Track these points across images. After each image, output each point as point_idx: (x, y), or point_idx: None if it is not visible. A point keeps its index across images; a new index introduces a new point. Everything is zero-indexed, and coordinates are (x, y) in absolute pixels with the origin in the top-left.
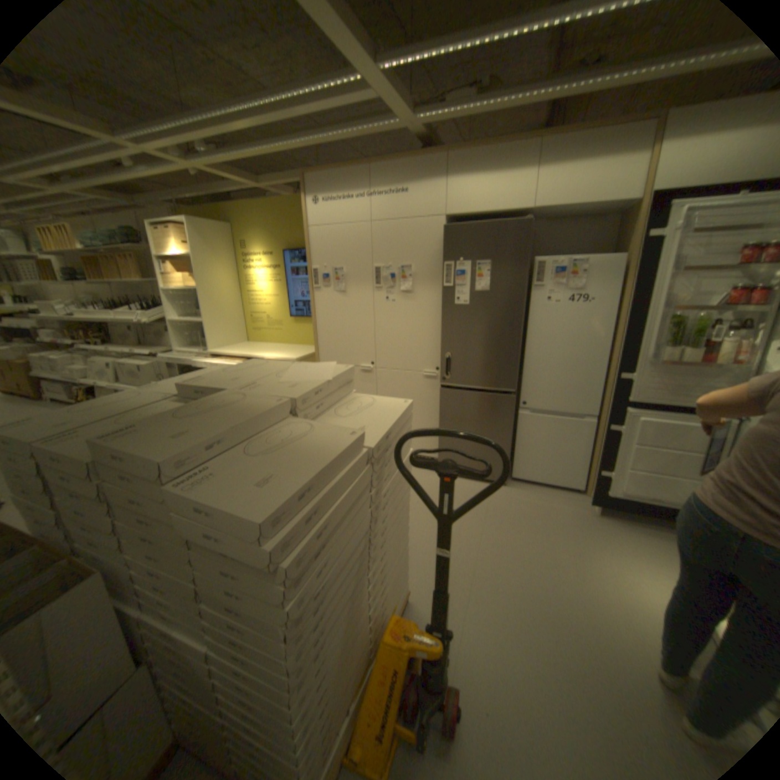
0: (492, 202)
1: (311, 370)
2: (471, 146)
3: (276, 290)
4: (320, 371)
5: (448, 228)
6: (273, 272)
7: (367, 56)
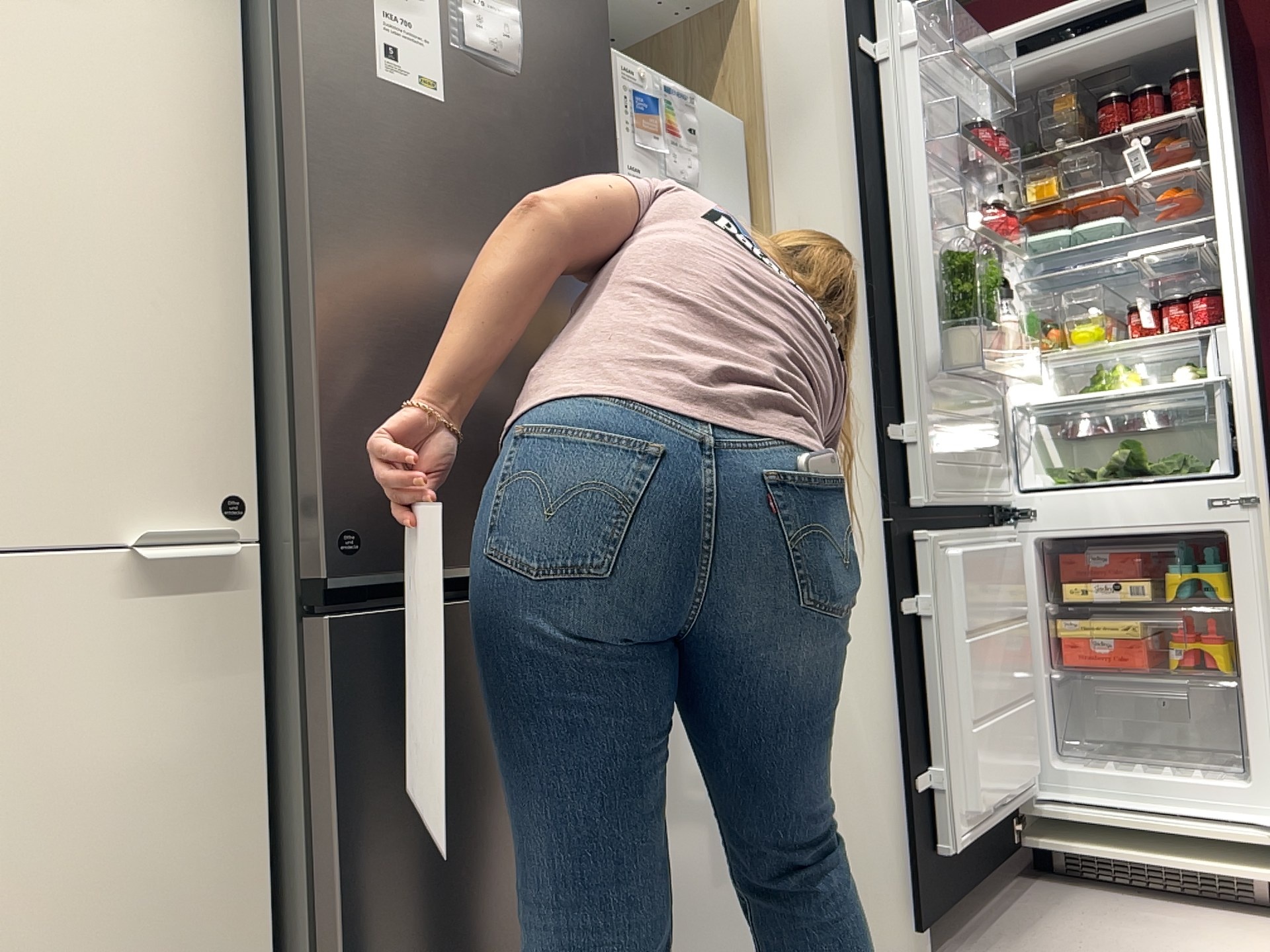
0: None
1: None
2: None
3: None
4: None
5: None
6: None
7: None
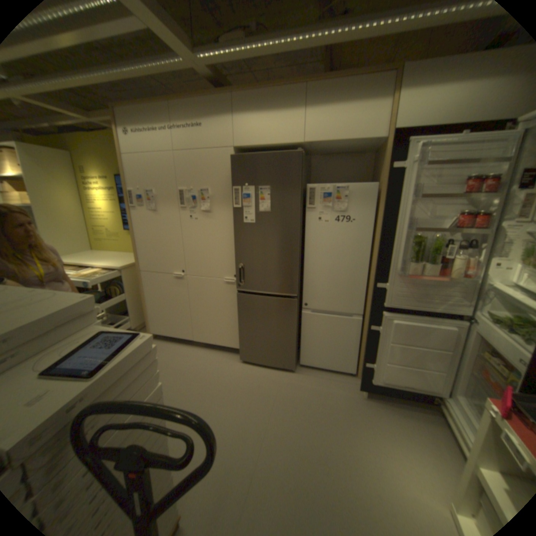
0: (269, 136)
1: (51, 298)
2: (249, 87)
3: (110, 207)
4: (60, 299)
5: (233, 157)
6: (107, 192)
7: None
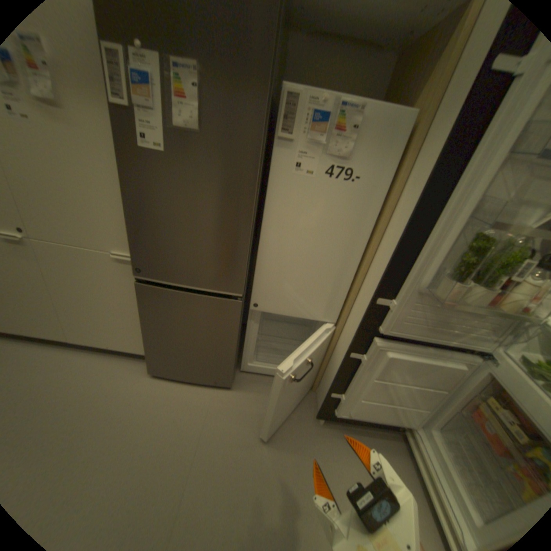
0: None
1: None
2: None
3: None
4: None
5: None
6: None
7: None
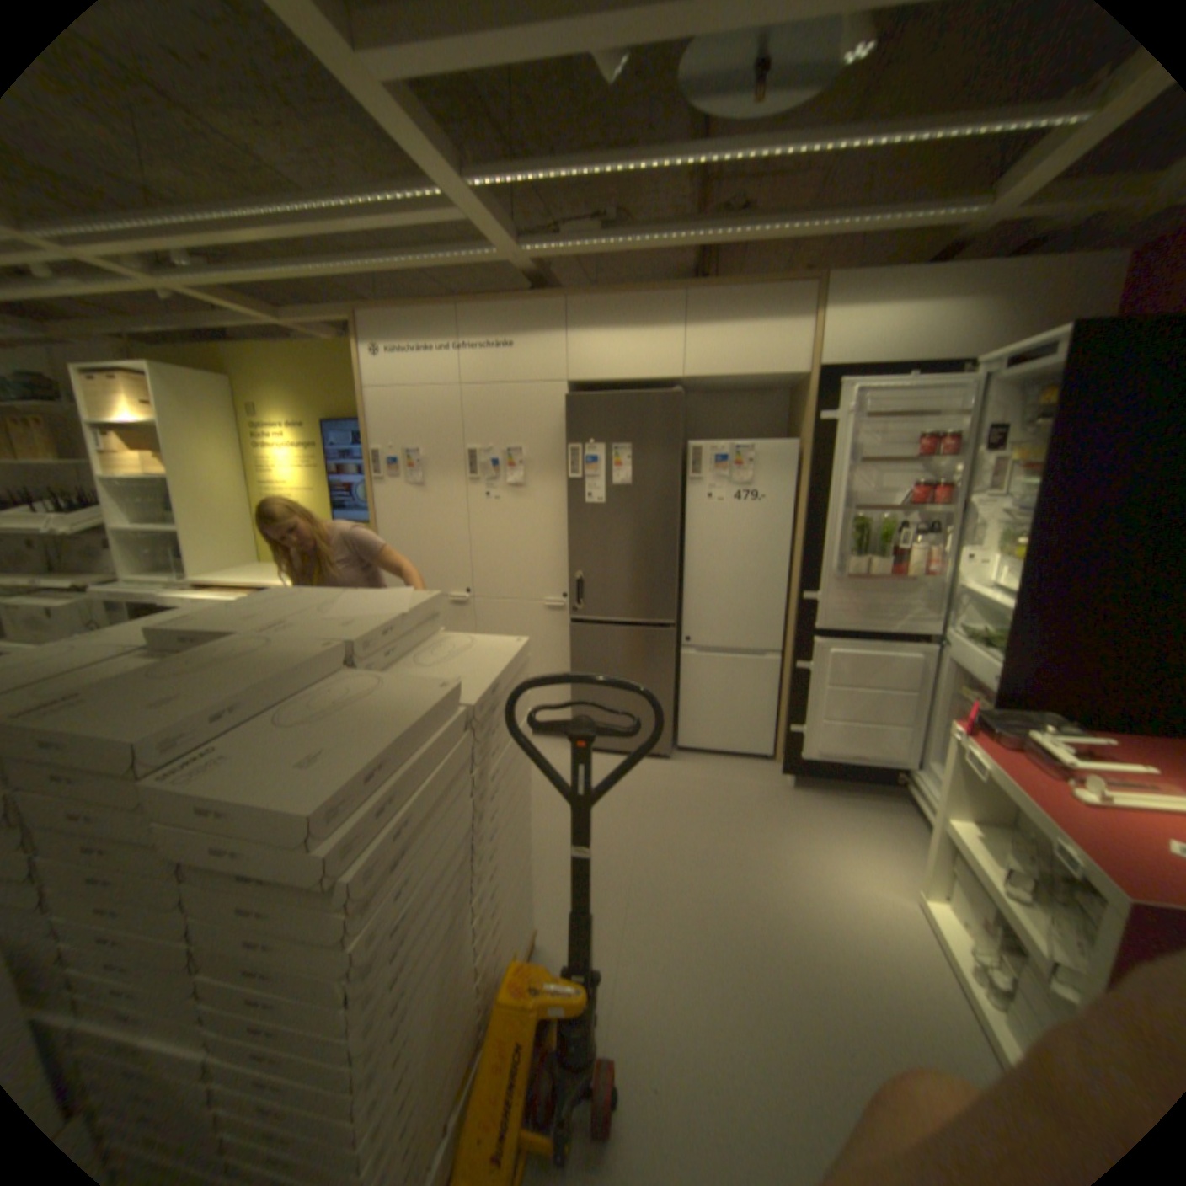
0: (629, 367)
1: (374, 601)
2: (598, 294)
3: (309, 481)
4: (388, 602)
5: (572, 399)
6: (305, 454)
7: (451, 169)
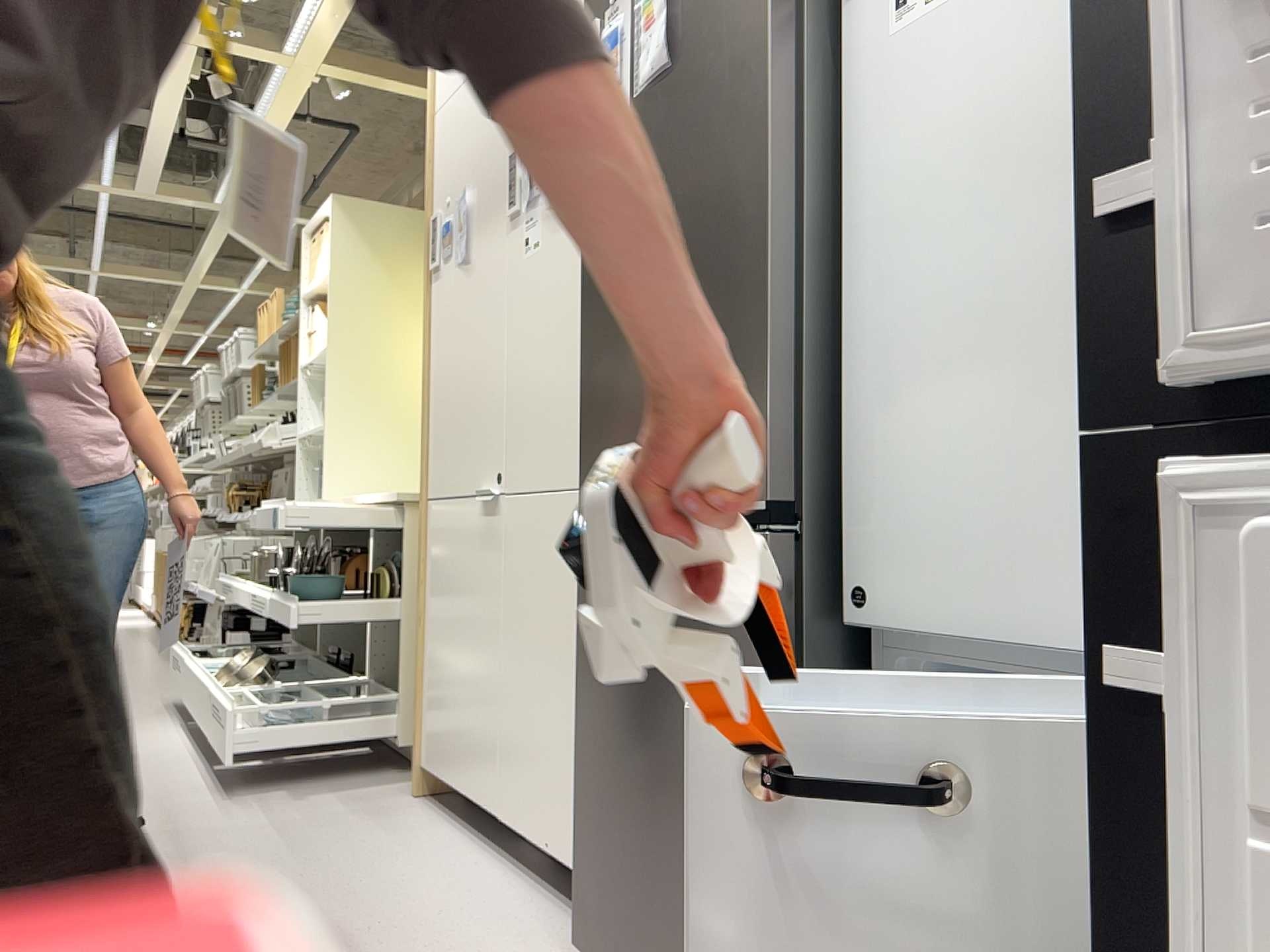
0: None
1: None
2: None
3: None
4: None
5: None
6: None
7: None
